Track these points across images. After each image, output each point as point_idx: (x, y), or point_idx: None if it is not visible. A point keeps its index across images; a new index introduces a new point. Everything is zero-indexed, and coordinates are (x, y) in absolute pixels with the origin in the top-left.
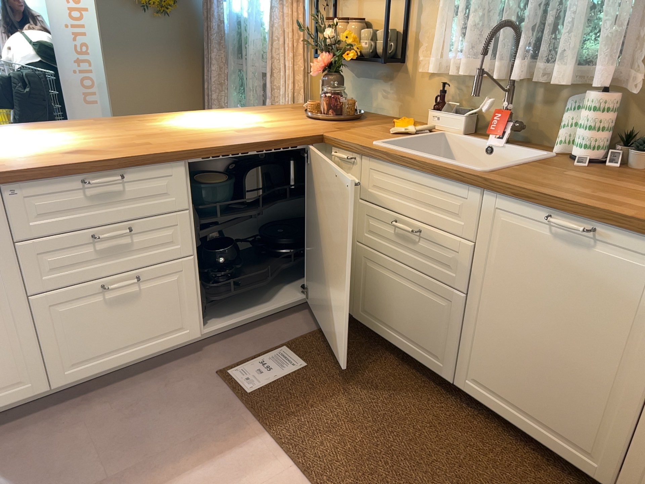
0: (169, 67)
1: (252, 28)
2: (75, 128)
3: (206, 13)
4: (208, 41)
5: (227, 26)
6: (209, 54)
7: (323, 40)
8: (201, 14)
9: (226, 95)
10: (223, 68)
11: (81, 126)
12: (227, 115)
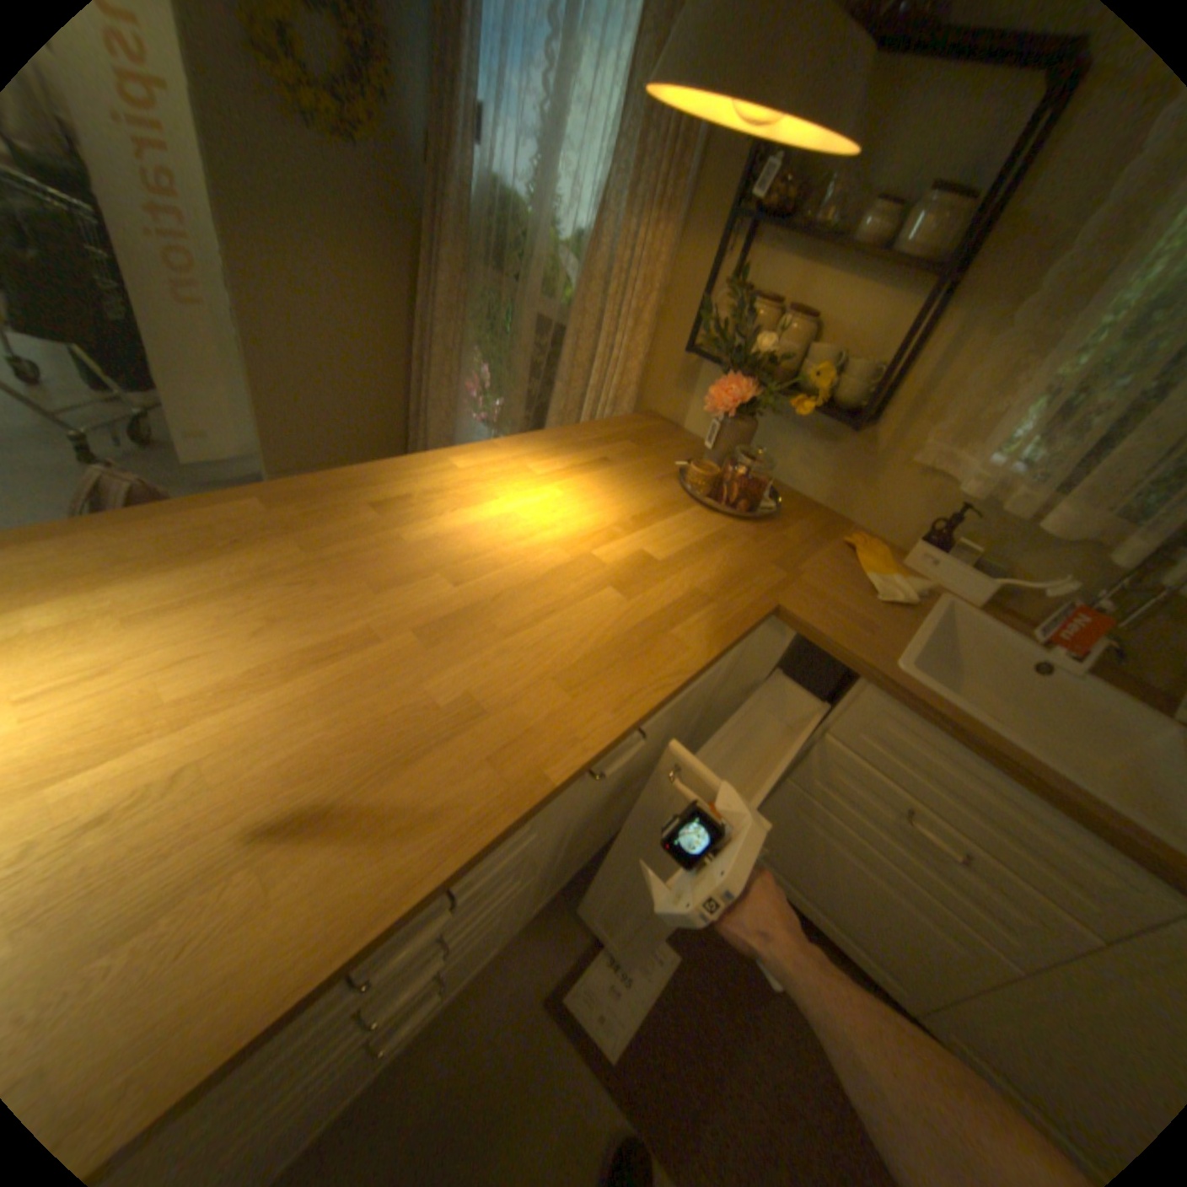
0: (350, 252)
1: (543, 230)
2: (222, 568)
3: (433, 155)
4: (431, 215)
5: (474, 194)
6: (431, 243)
7: (750, 348)
8: (415, 148)
9: (458, 331)
10: (457, 279)
11: (233, 543)
12: (542, 473)
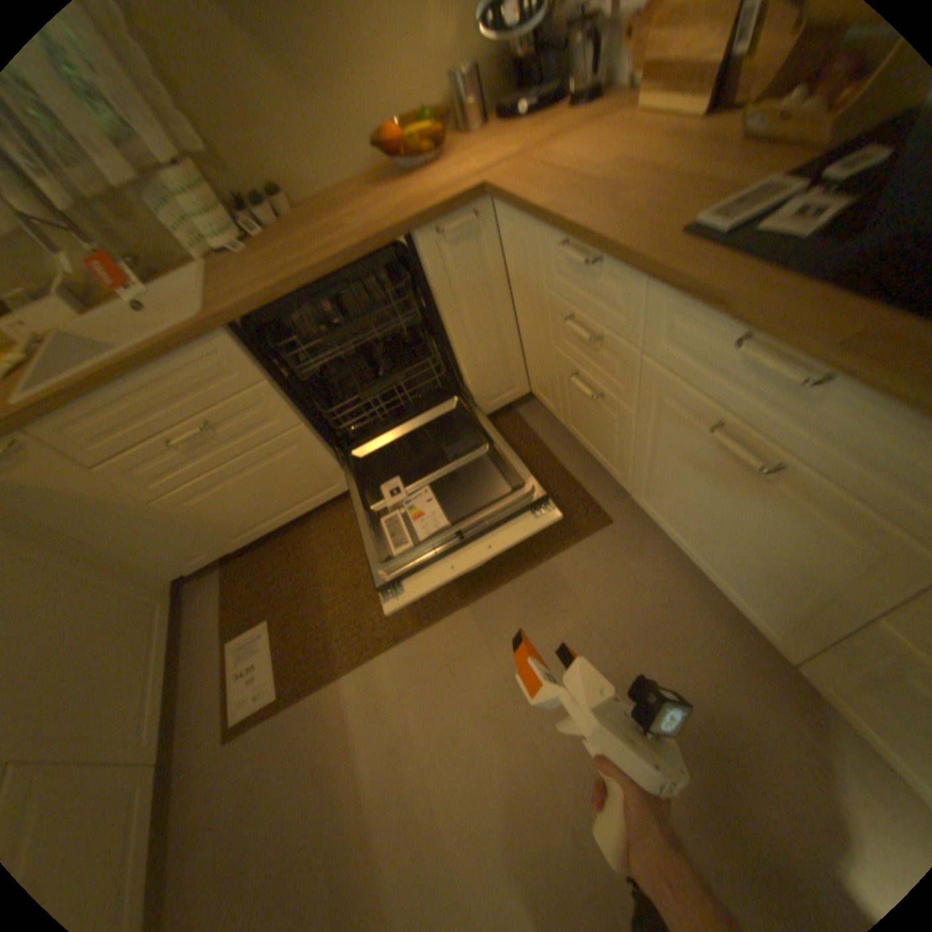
0: None
1: None
2: None
3: None
4: None
5: None
6: None
7: None
8: None
9: None
10: None
11: None
12: None
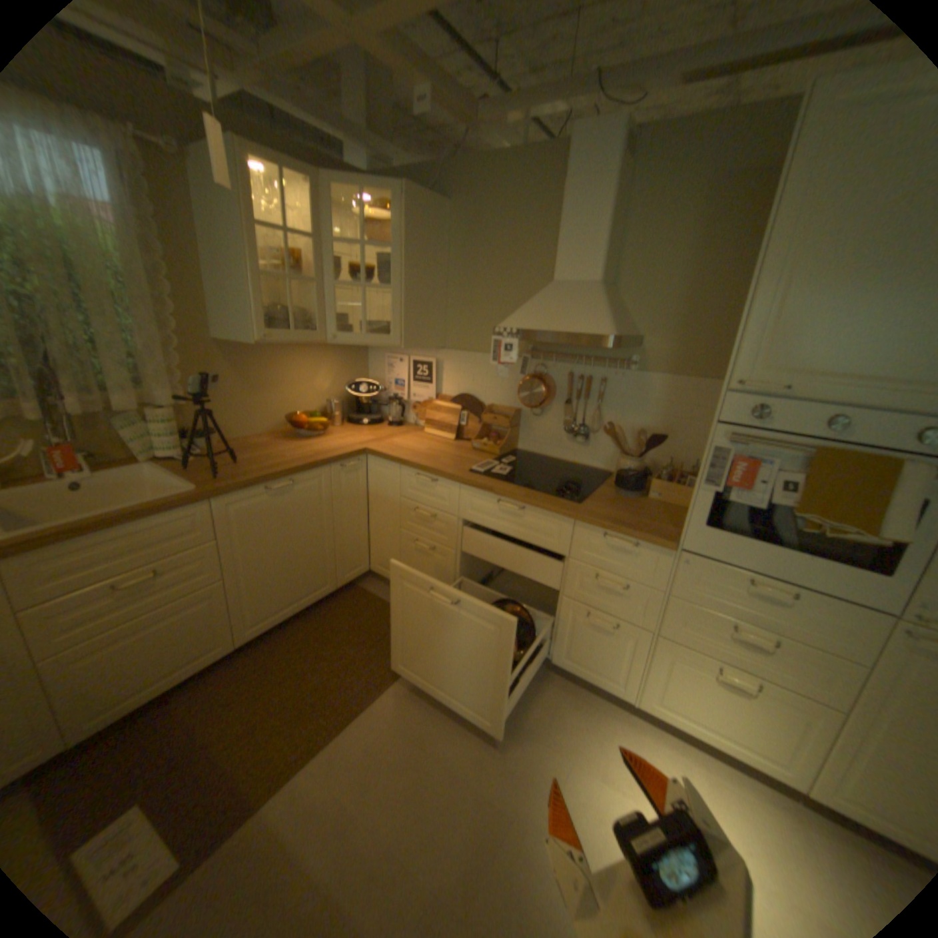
0: None
1: None
2: None
3: None
4: None
5: None
6: None
7: None
8: None
9: None
10: None
11: None
12: None
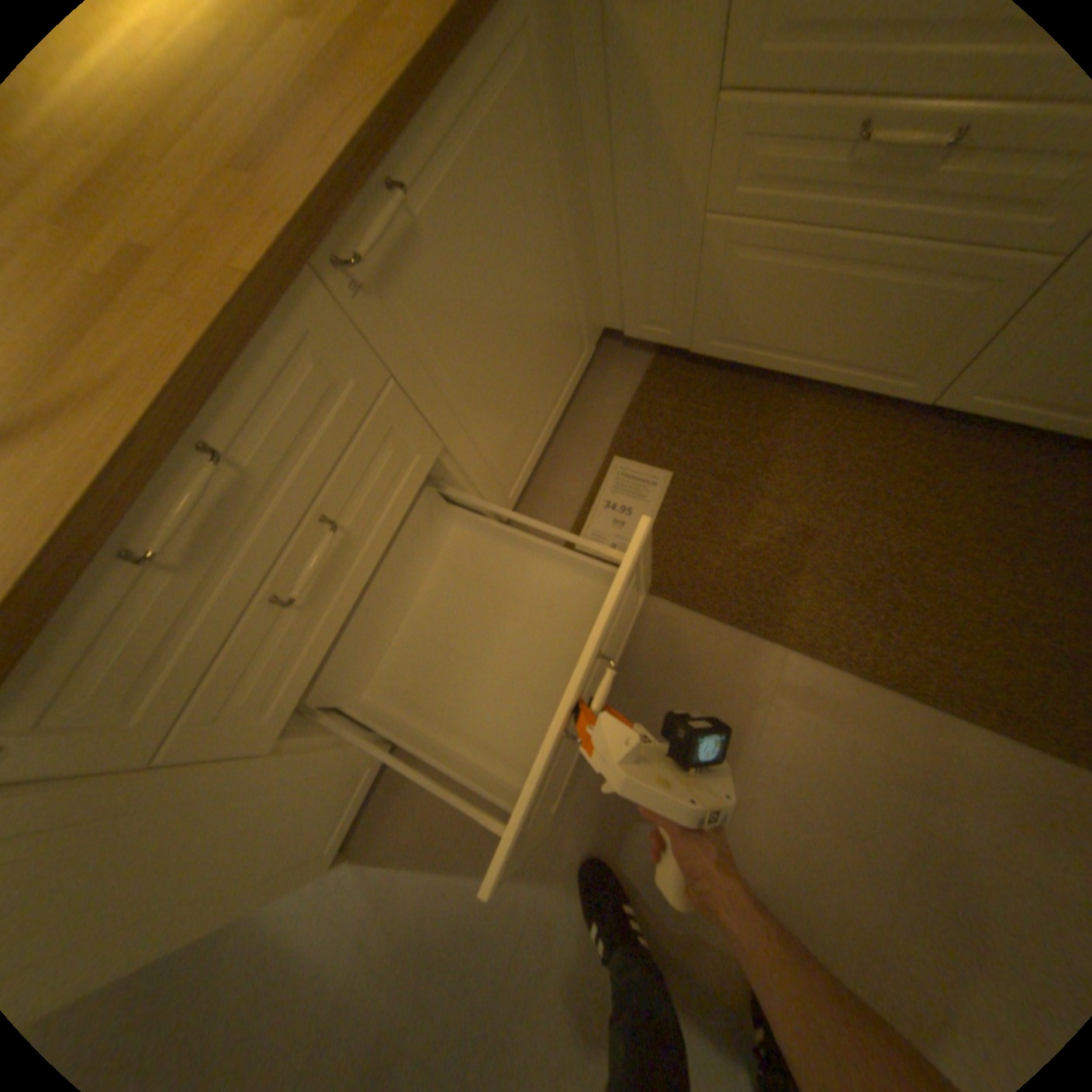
0: None
1: None
2: None
3: None
4: None
5: None
6: None
7: None
8: None
9: None
10: None
11: None
12: None
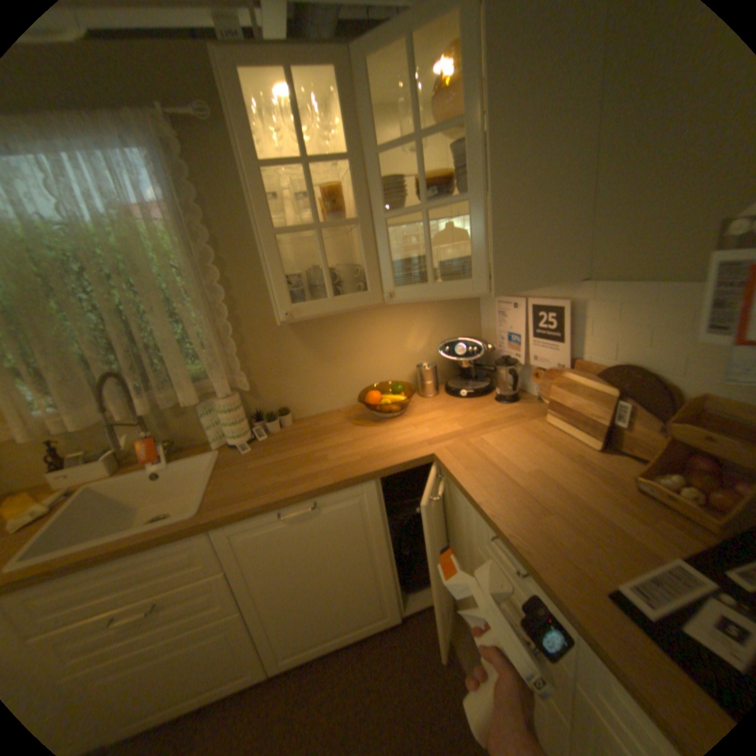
0: None
1: None
2: None
3: None
4: None
5: None
6: None
7: None
8: None
9: None
10: None
11: None
12: None
